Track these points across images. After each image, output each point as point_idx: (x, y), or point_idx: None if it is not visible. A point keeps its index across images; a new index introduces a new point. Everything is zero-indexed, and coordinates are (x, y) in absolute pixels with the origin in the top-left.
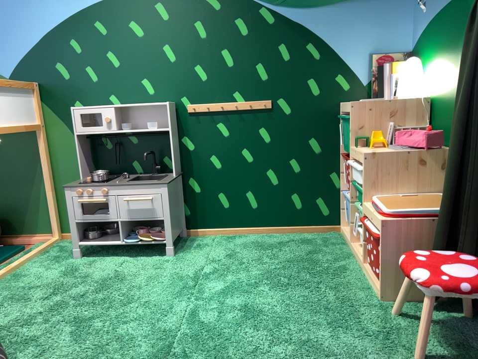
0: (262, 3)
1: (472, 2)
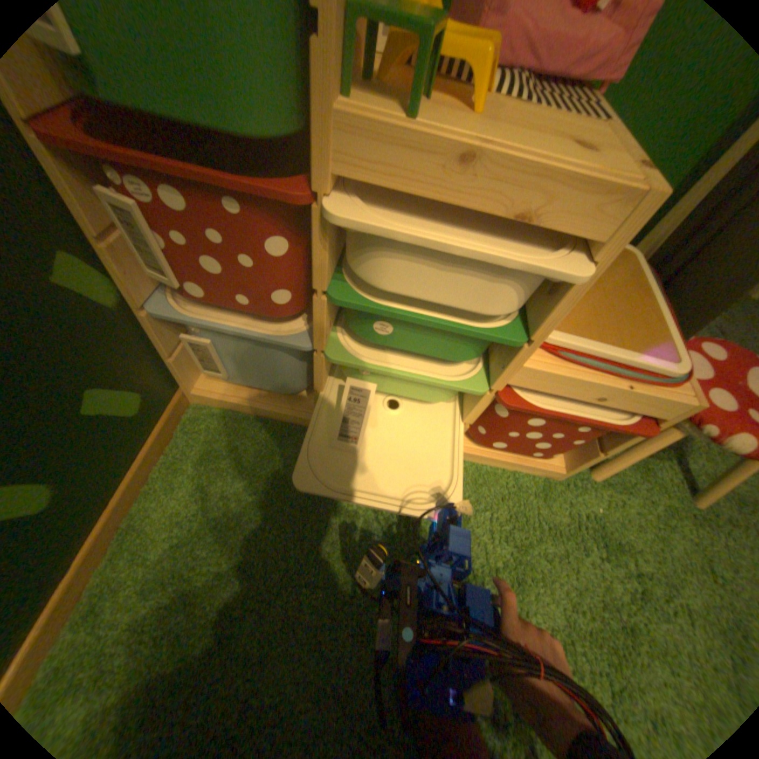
0: None
1: None
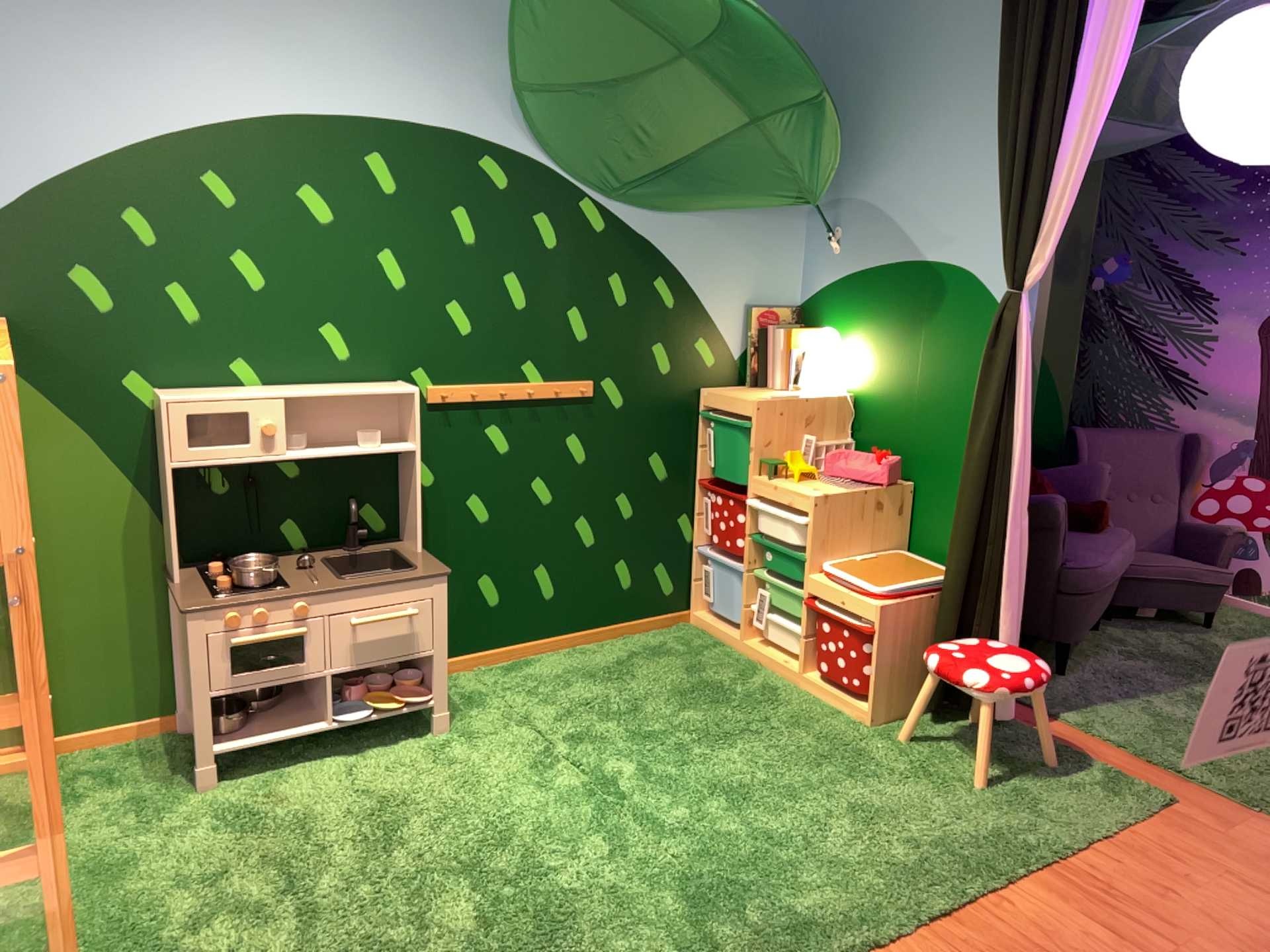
0: (586, 196)
1: (940, 287)
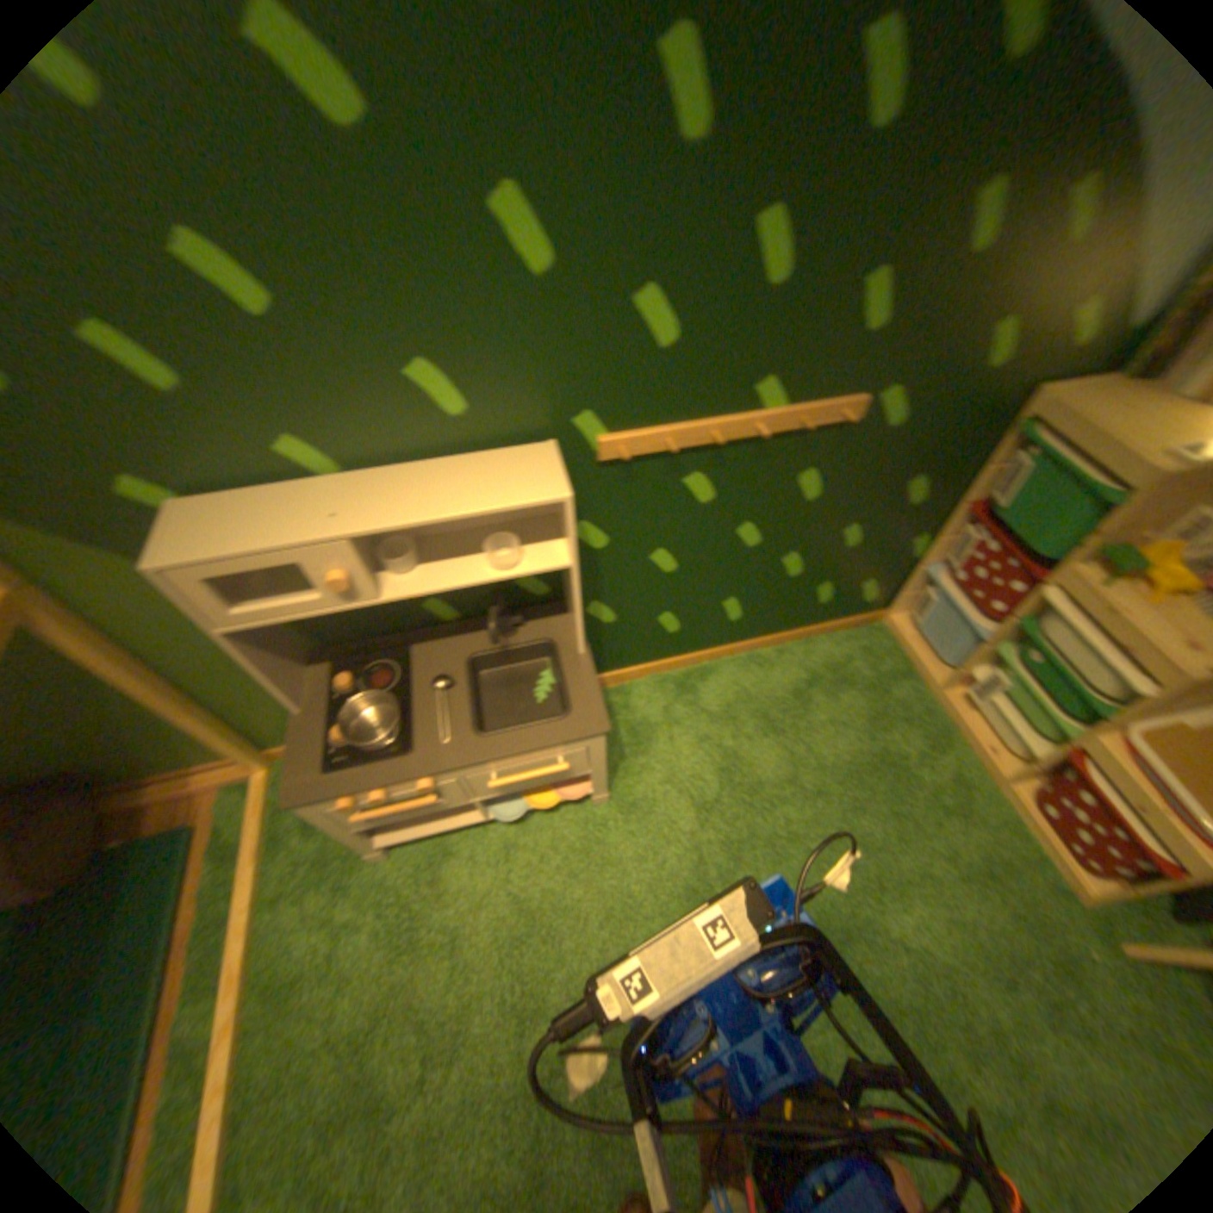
0: None
1: None
